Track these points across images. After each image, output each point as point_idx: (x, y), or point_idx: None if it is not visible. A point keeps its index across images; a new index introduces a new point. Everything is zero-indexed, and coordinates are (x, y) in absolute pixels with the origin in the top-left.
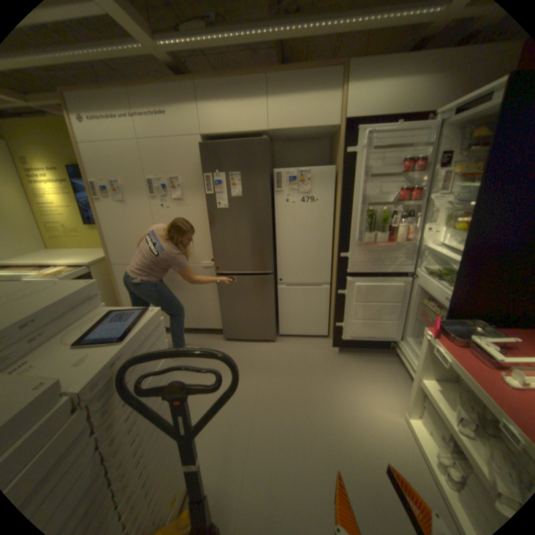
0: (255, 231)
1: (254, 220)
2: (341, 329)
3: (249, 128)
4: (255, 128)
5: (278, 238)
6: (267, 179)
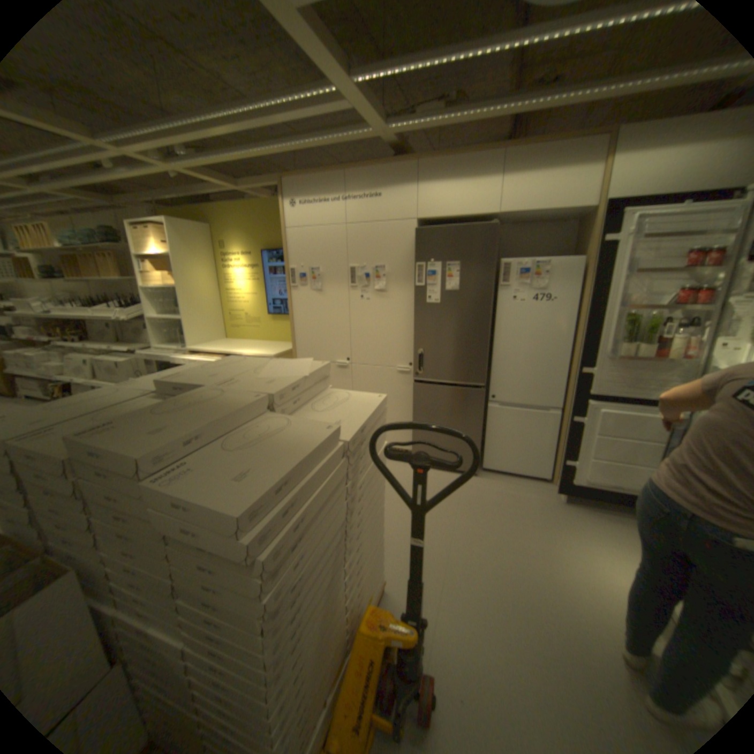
0: (469, 333)
1: (470, 320)
2: (573, 471)
3: (475, 212)
4: (484, 211)
5: (496, 344)
6: (492, 271)
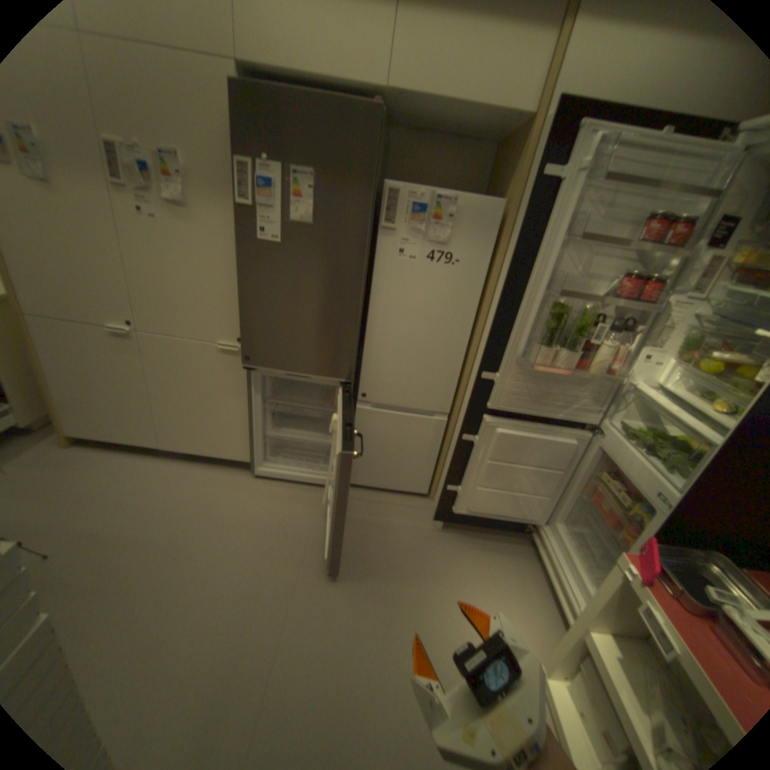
0: (329, 299)
1: (331, 278)
2: (454, 495)
3: (347, 71)
4: (361, 74)
5: (371, 320)
6: (368, 196)
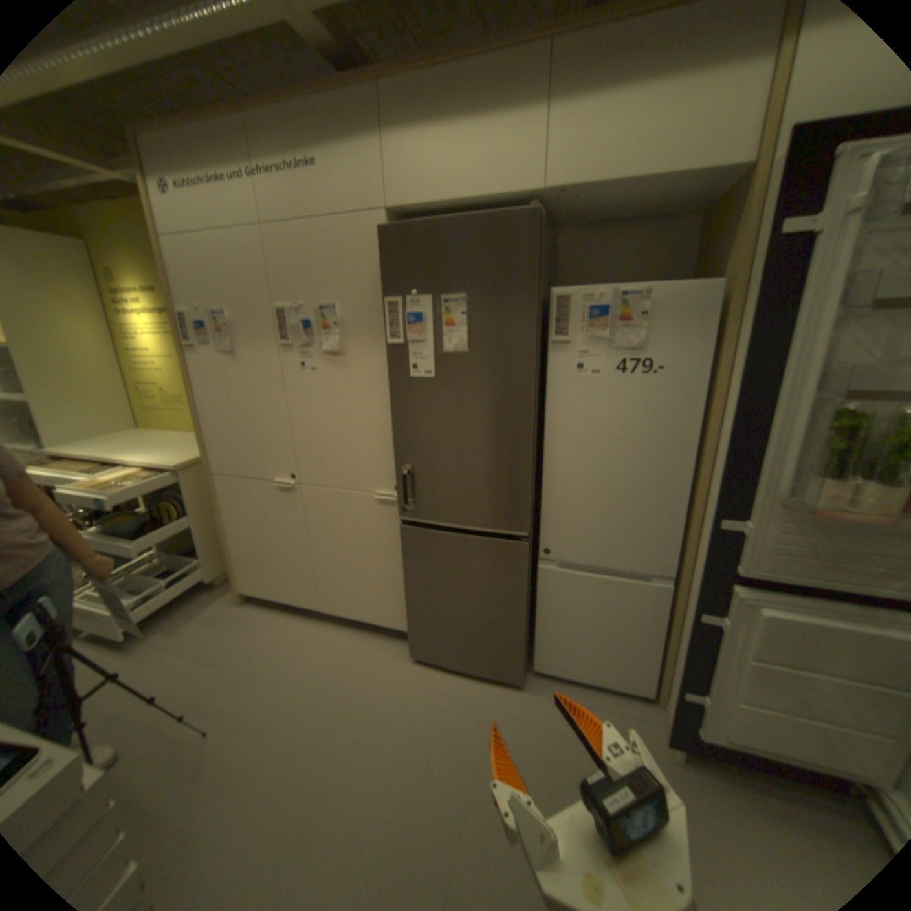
0: (493, 435)
1: (494, 410)
2: (701, 712)
3: (497, 187)
4: (514, 185)
5: (548, 455)
6: (531, 310)
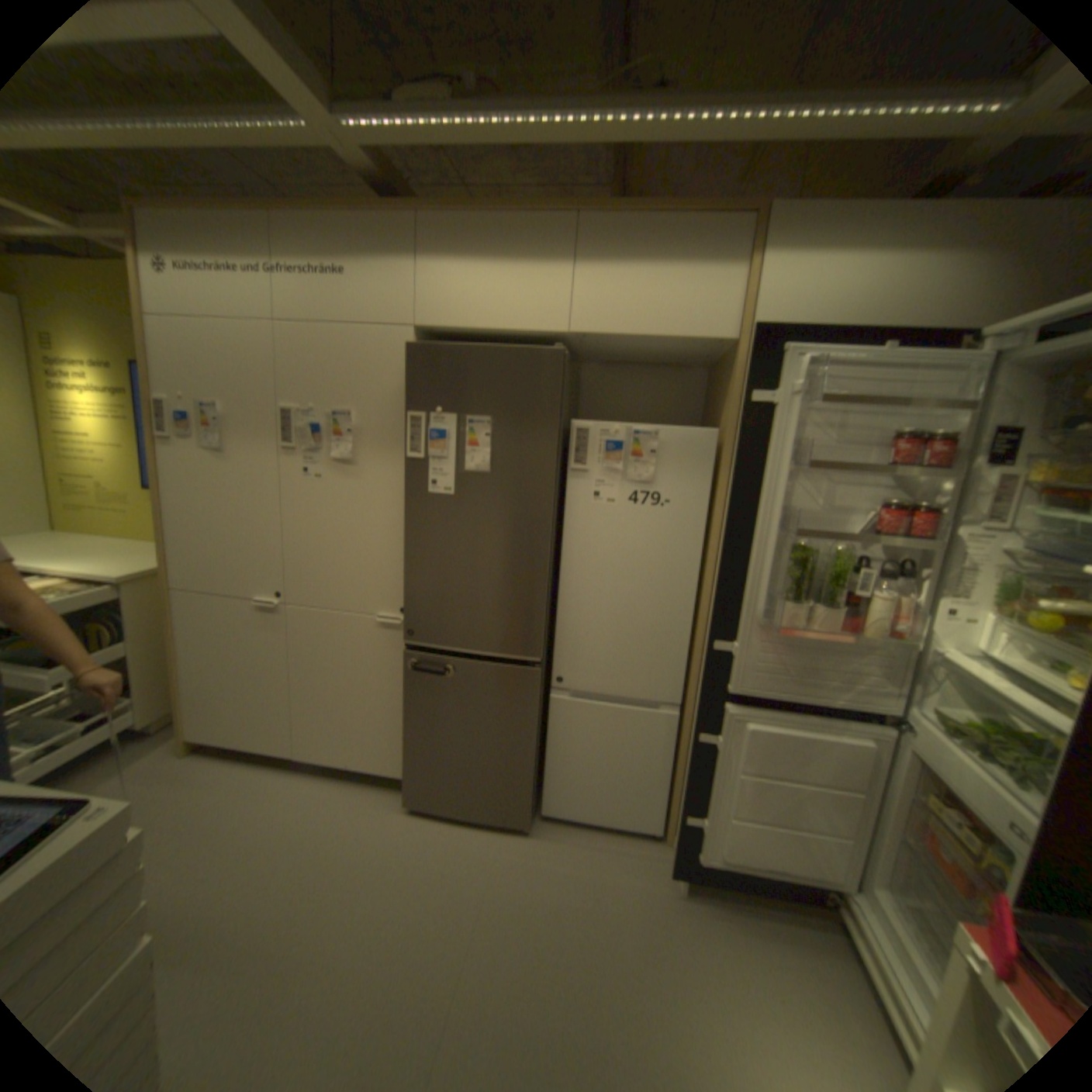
0: (511, 556)
1: (513, 531)
2: (700, 836)
3: (526, 324)
4: (541, 325)
5: (564, 579)
6: (553, 439)
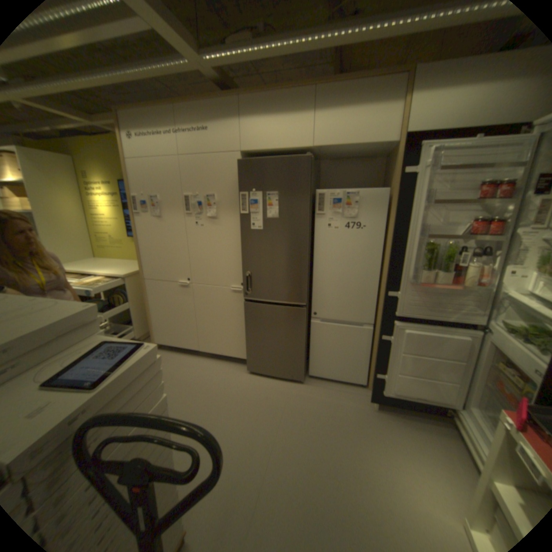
0: (289, 257)
1: (290, 245)
2: (383, 383)
3: (291, 145)
4: (299, 144)
5: (315, 267)
6: (307, 200)
